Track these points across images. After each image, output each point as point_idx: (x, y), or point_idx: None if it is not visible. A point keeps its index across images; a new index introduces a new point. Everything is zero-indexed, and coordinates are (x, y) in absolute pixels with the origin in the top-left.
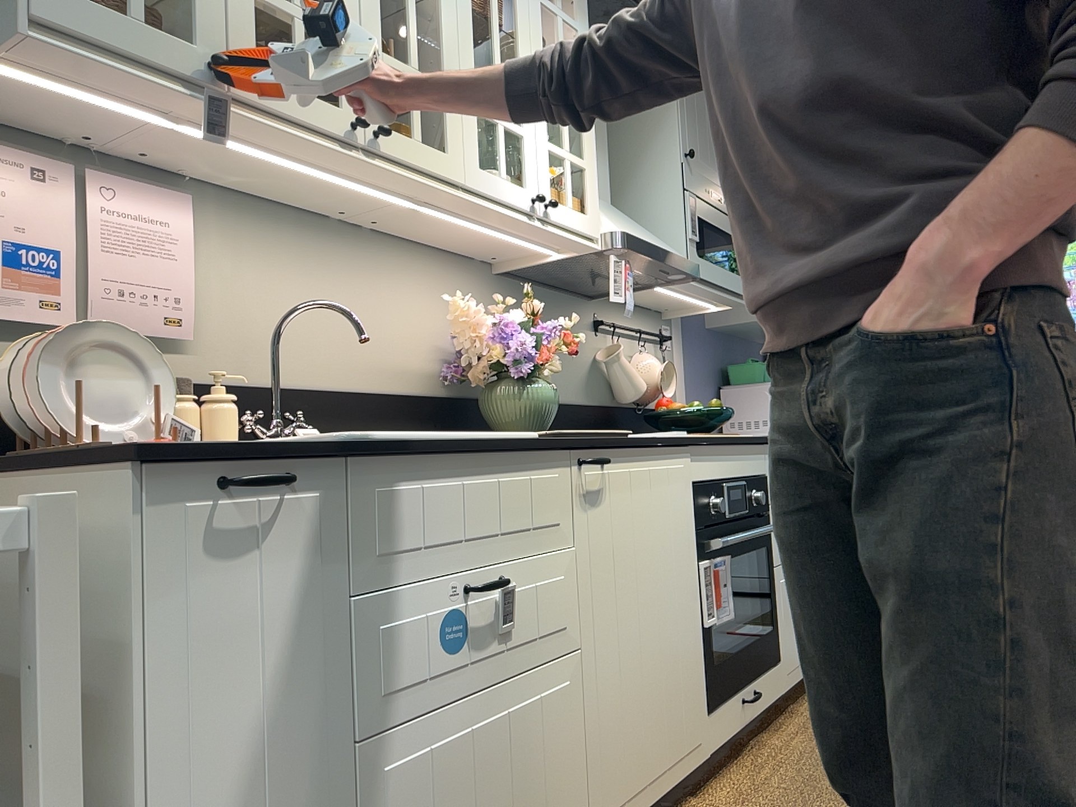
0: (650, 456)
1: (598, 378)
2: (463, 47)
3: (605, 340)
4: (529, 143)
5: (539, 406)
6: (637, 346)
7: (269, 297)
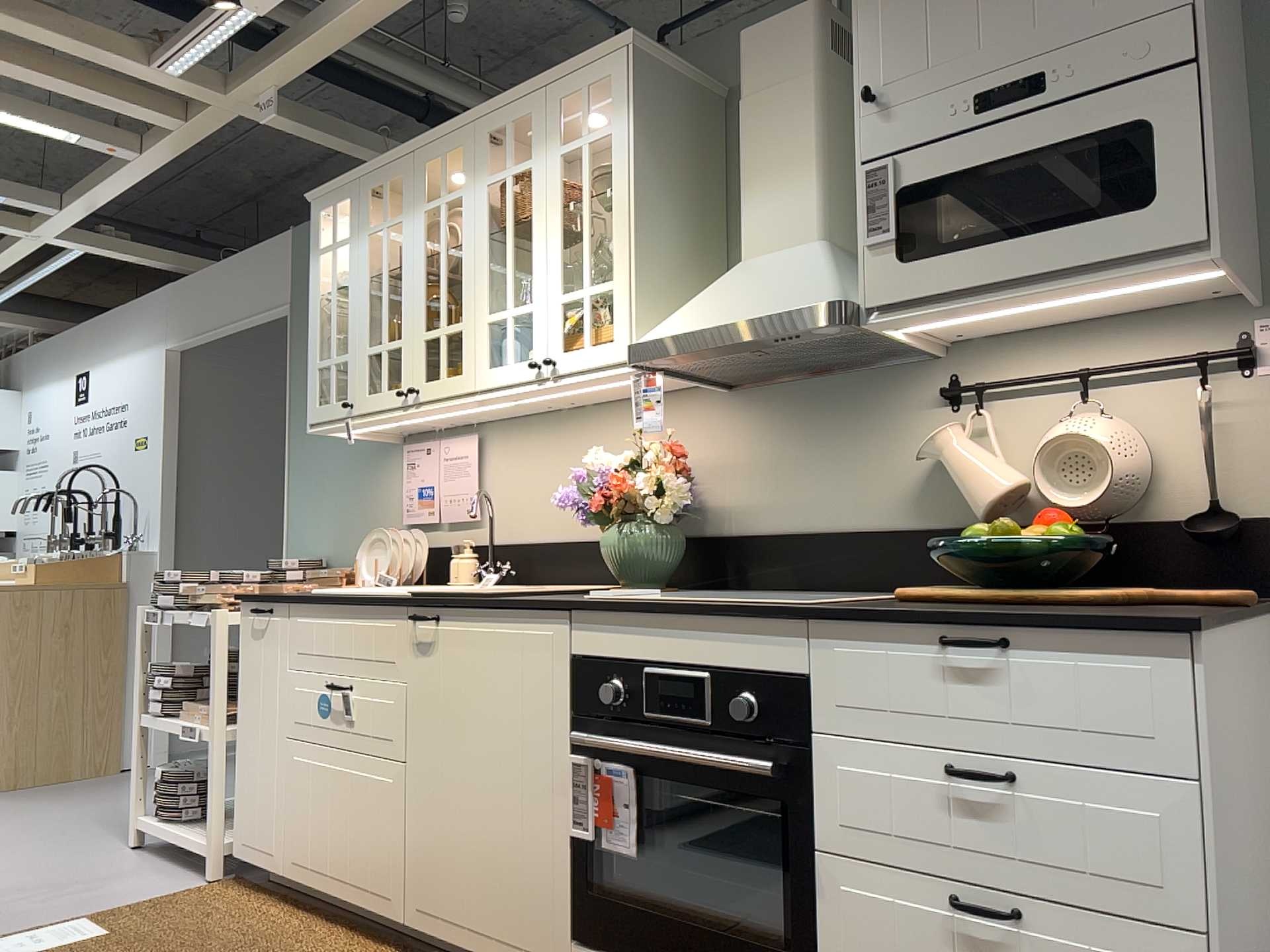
0: (494, 618)
1: (946, 482)
2: (477, 278)
3: (973, 414)
4: (536, 312)
5: (618, 552)
6: (1091, 400)
7: (521, 481)
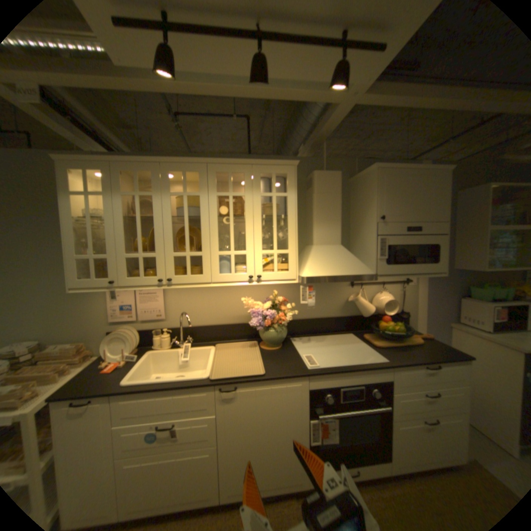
0: (271, 383)
1: (350, 305)
2: (212, 234)
3: (357, 289)
4: (249, 255)
5: (272, 337)
6: (382, 288)
7: (189, 303)
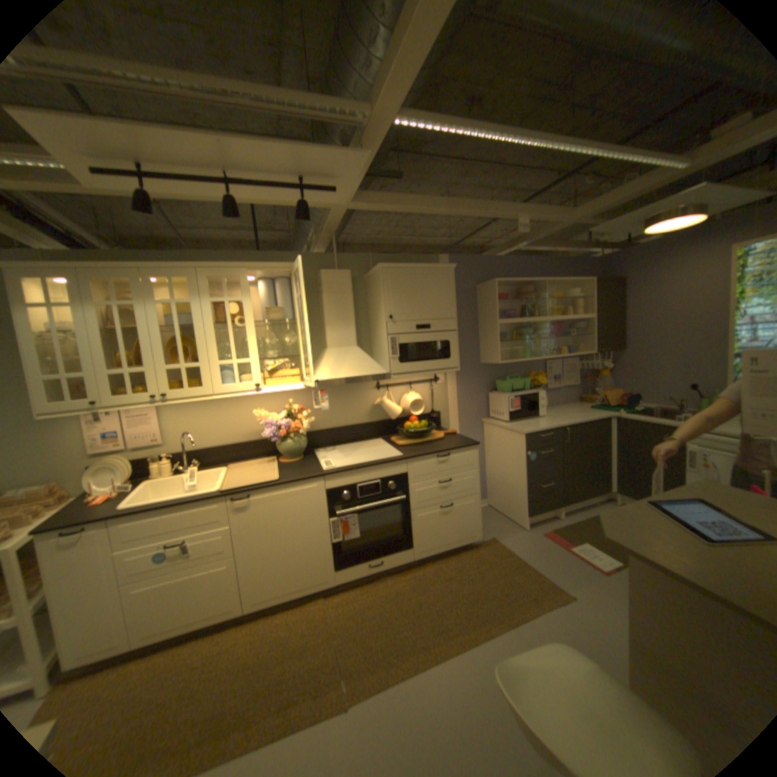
0: (286, 487)
1: (377, 409)
2: (210, 344)
3: (383, 391)
4: (254, 363)
5: (291, 448)
6: (409, 388)
7: (192, 422)
